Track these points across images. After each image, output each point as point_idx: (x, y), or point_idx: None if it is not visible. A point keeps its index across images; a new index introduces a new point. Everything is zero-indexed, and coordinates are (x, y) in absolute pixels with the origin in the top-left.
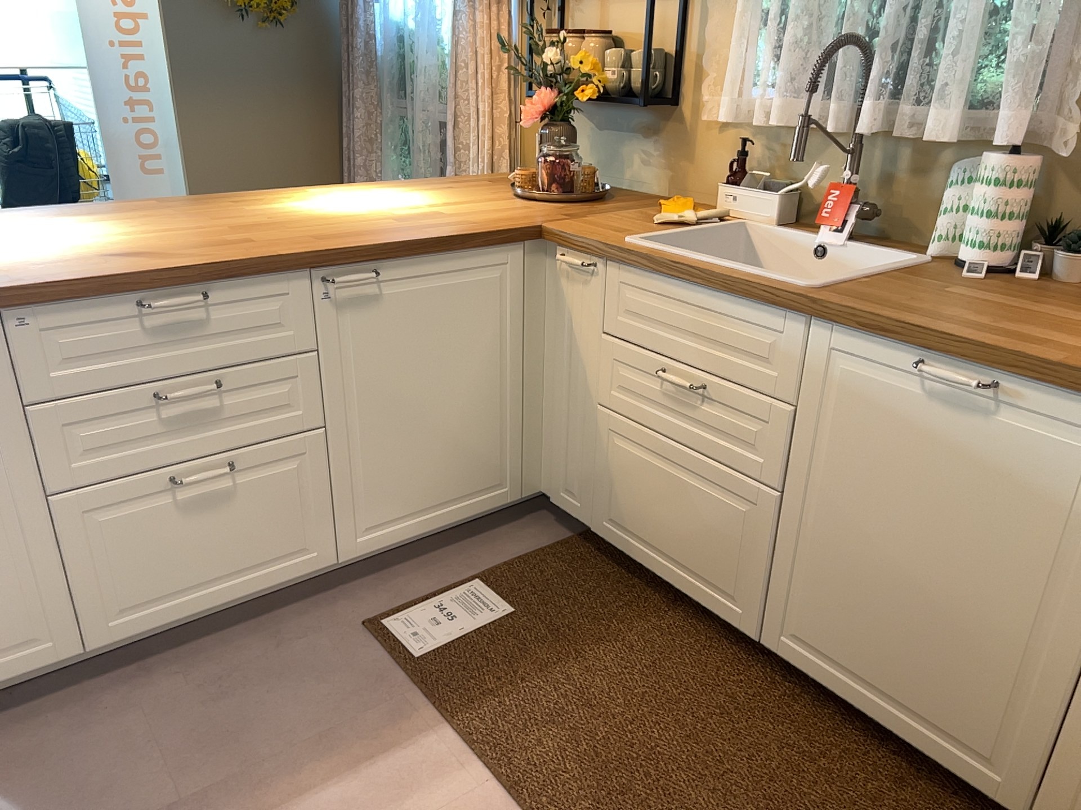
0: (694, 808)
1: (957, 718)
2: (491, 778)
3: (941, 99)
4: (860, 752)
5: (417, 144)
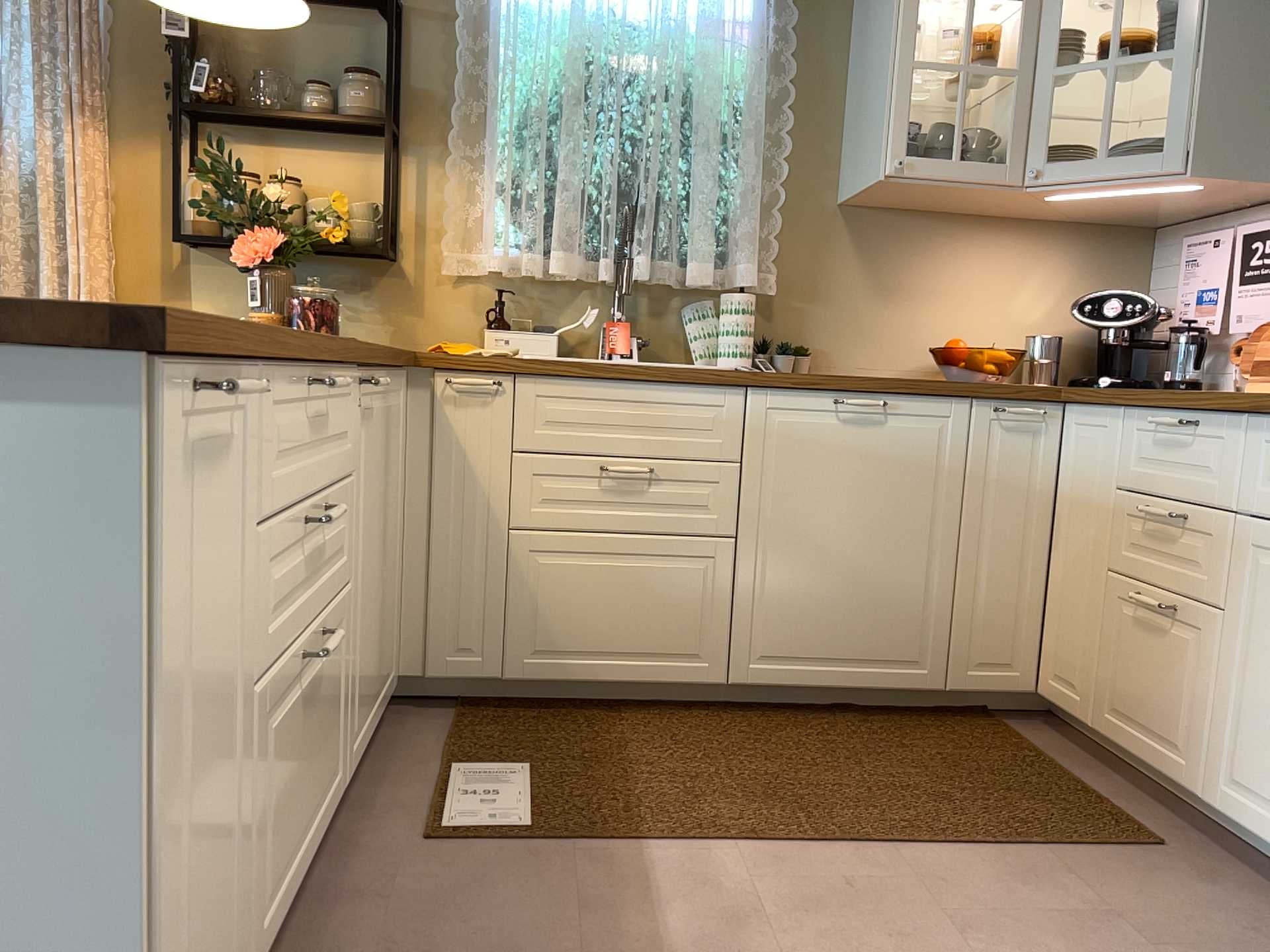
0: (834, 784)
1: (895, 643)
2: (729, 845)
3: (694, 252)
4: (833, 721)
5: None
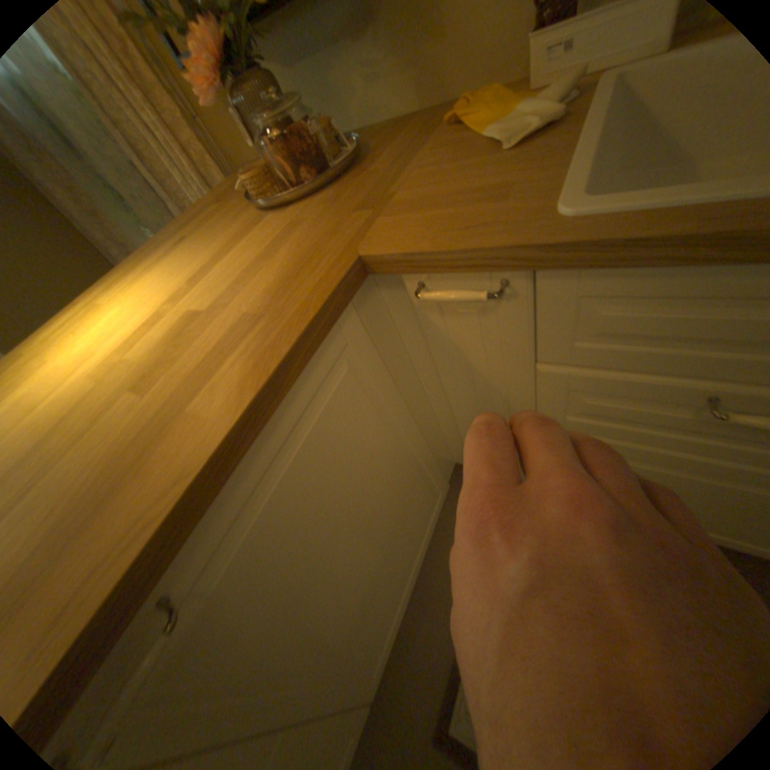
0: None
1: None
2: None
3: None
4: None
5: (128, 196)
